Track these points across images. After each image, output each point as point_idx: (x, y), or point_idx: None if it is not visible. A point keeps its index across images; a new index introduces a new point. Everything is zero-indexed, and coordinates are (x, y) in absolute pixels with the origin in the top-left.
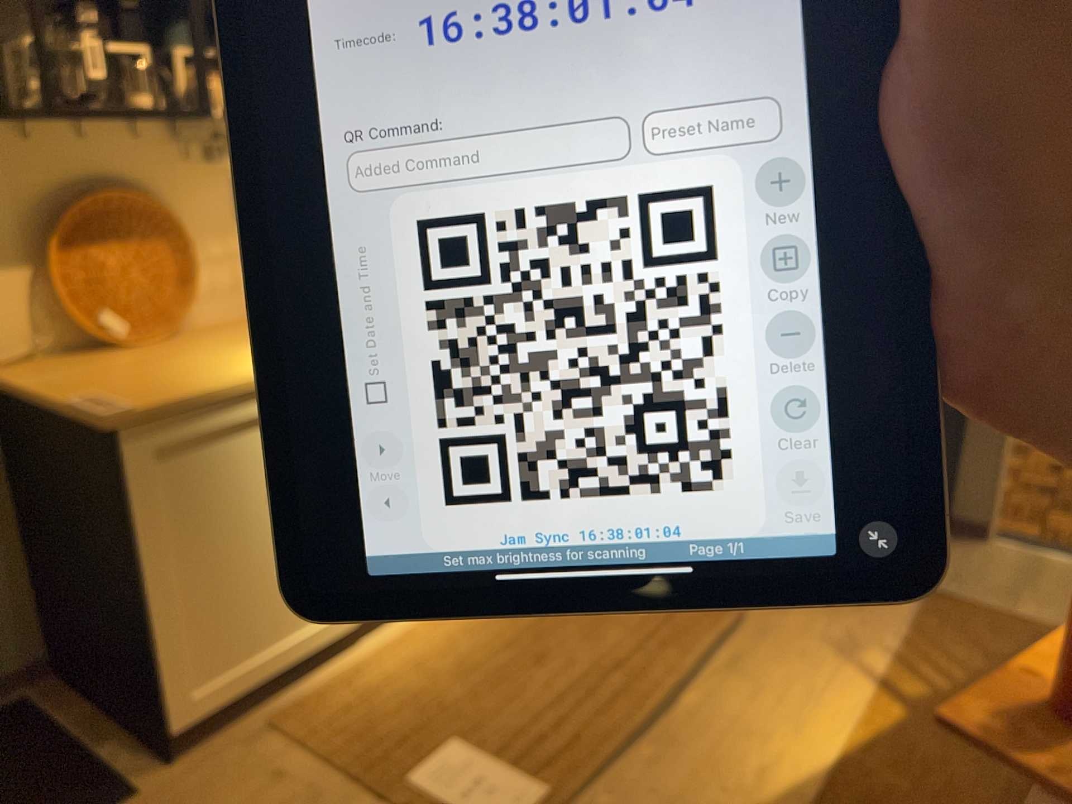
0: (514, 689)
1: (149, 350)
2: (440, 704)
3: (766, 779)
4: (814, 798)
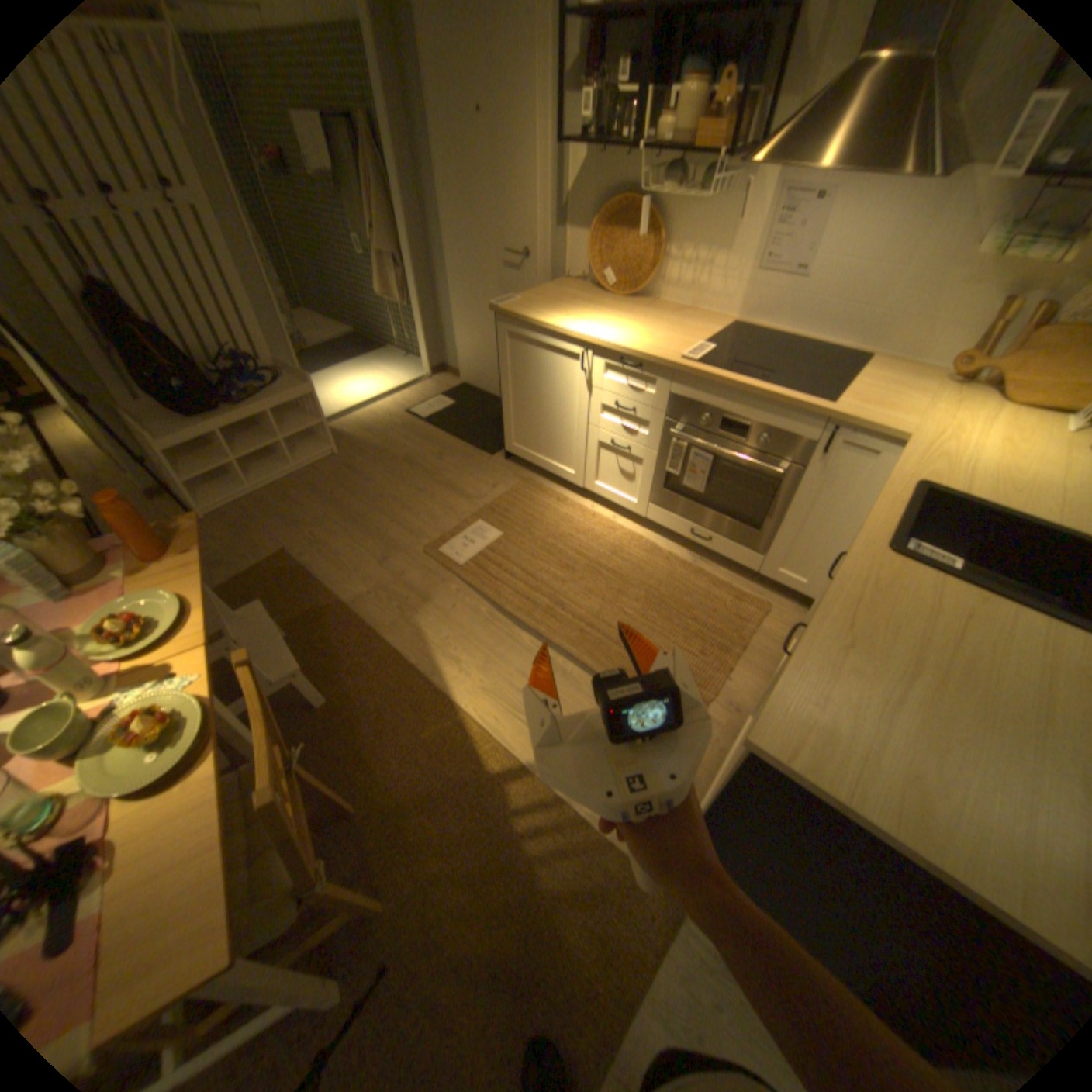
0: (540, 556)
1: (604, 297)
2: (531, 528)
3: (451, 660)
4: (432, 680)
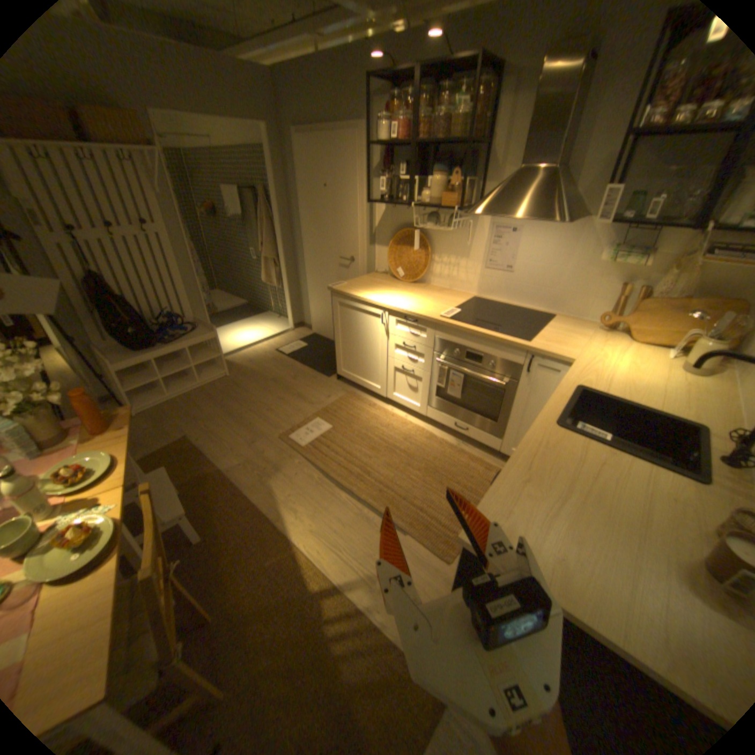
0: (356, 440)
1: (398, 283)
2: (351, 423)
3: (291, 510)
4: (277, 524)
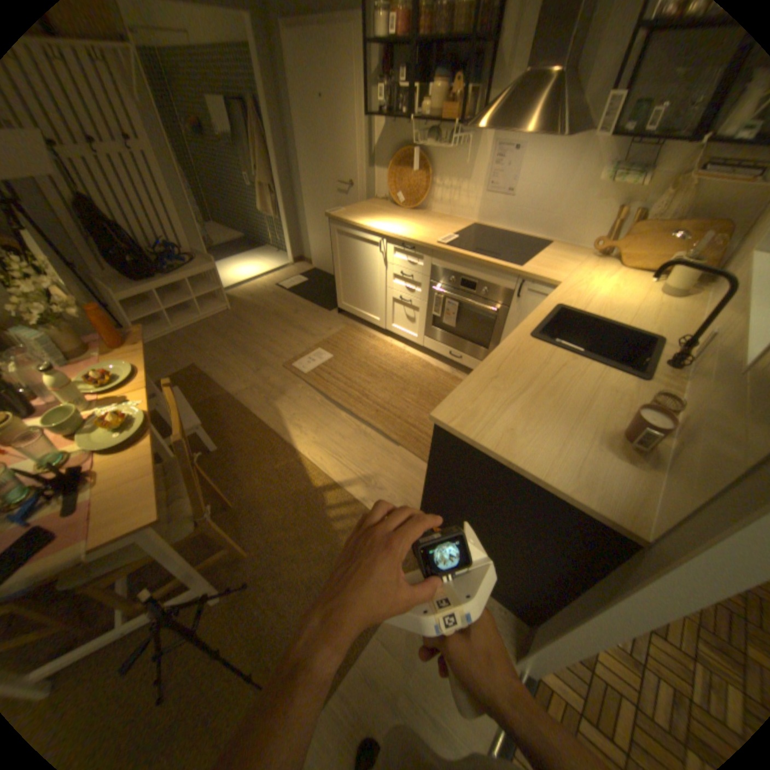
0: (356, 369)
1: (397, 210)
2: (351, 353)
3: (296, 426)
4: (283, 437)
